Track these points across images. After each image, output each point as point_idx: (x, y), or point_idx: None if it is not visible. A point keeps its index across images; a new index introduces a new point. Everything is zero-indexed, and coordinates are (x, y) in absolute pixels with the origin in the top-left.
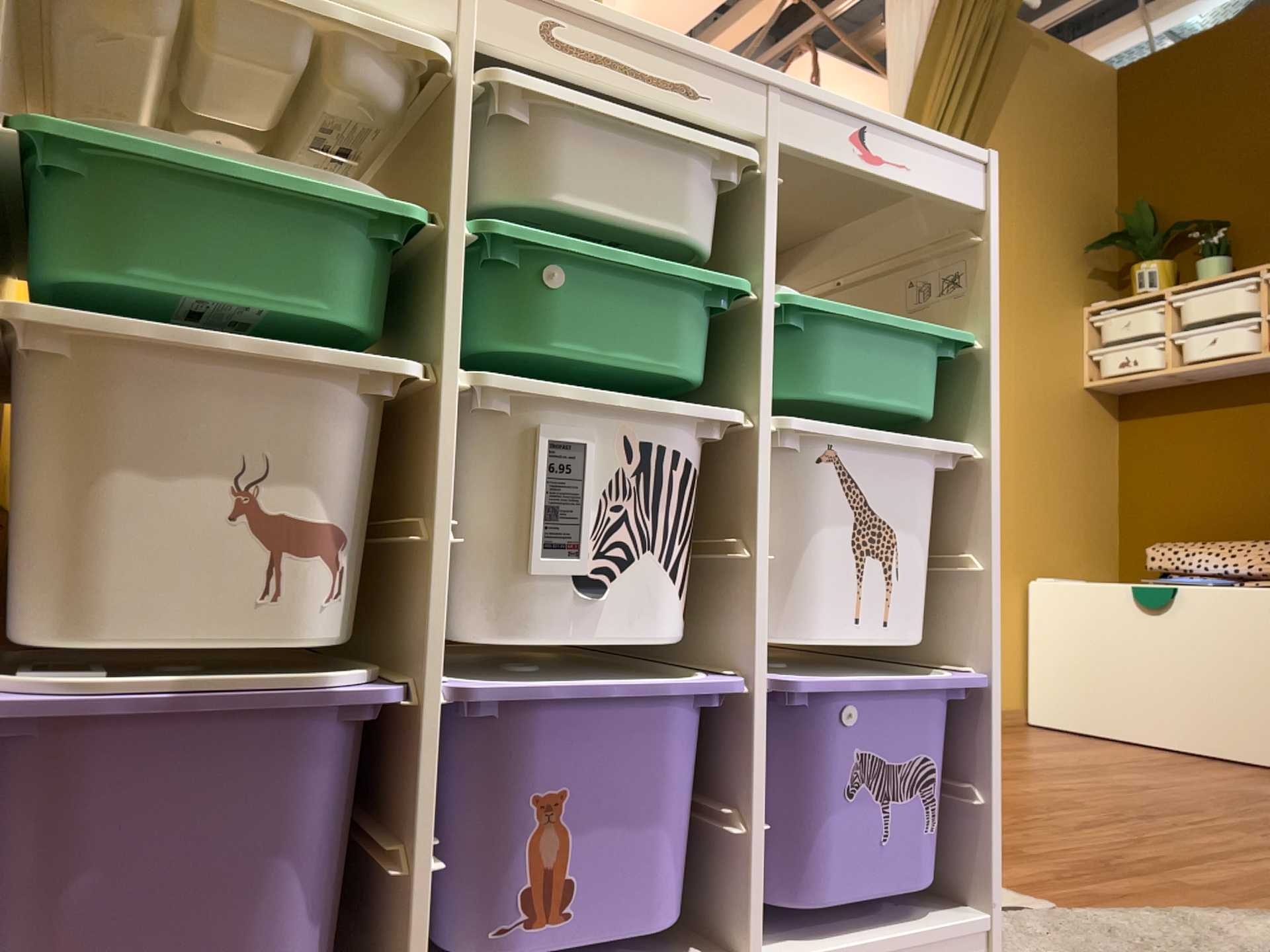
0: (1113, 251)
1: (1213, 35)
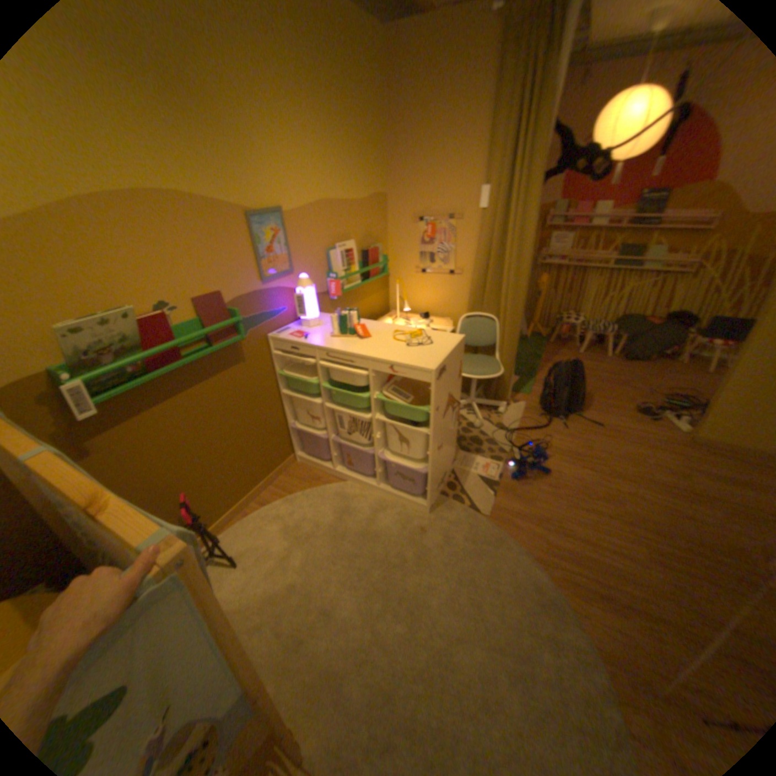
0: None
1: None
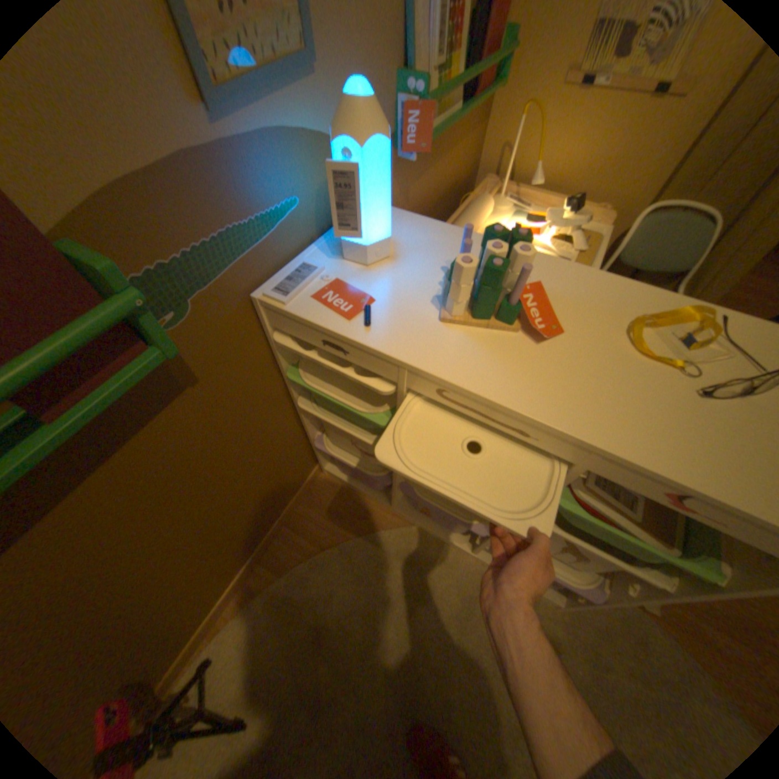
0: None
1: None
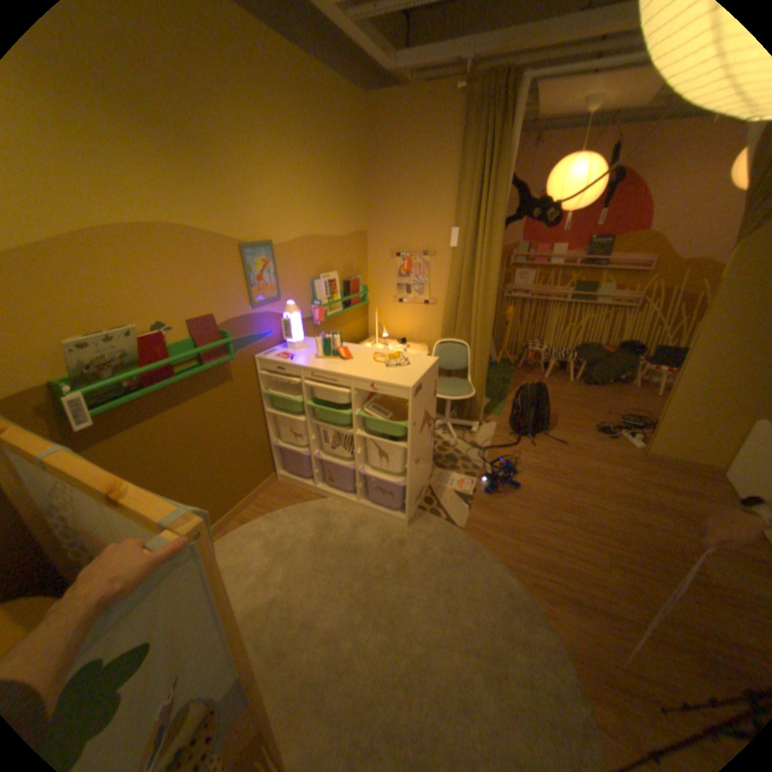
0: None
1: None
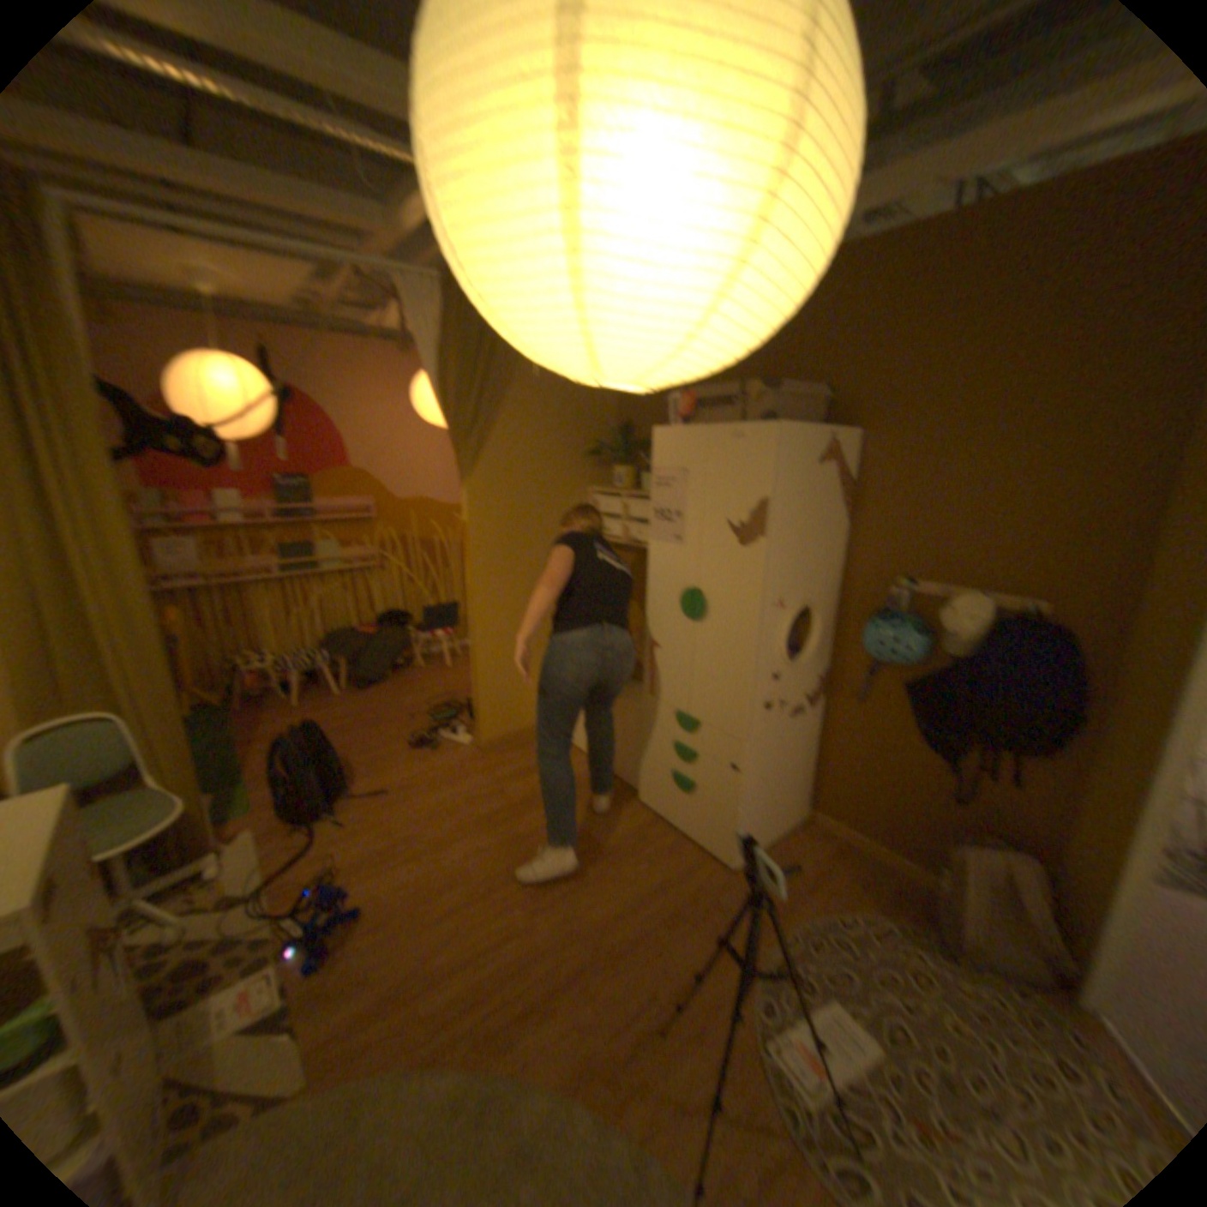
0: (609, 457)
1: None
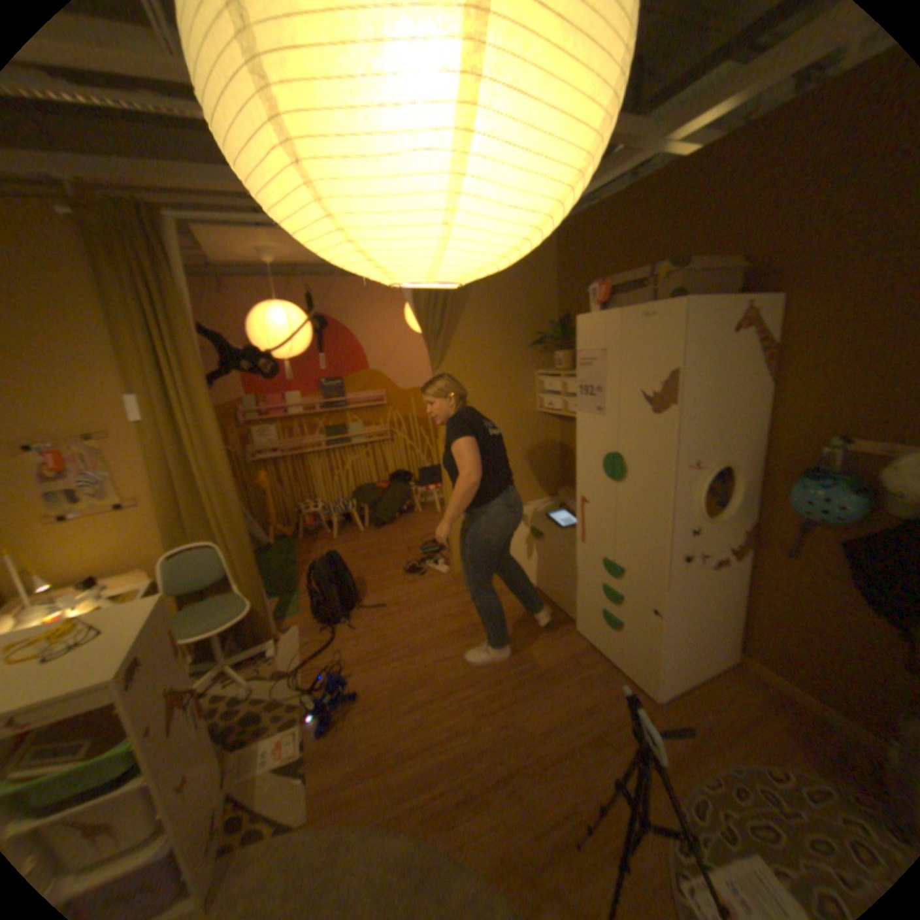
0: (548, 343)
1: (597, 206)
